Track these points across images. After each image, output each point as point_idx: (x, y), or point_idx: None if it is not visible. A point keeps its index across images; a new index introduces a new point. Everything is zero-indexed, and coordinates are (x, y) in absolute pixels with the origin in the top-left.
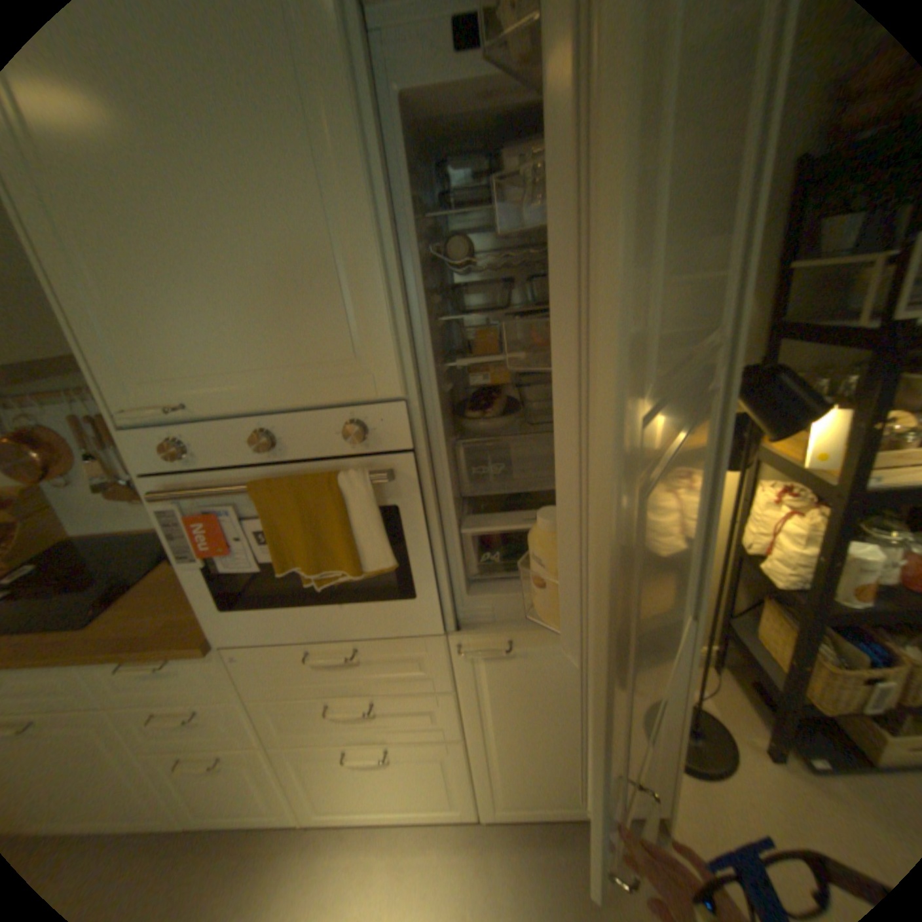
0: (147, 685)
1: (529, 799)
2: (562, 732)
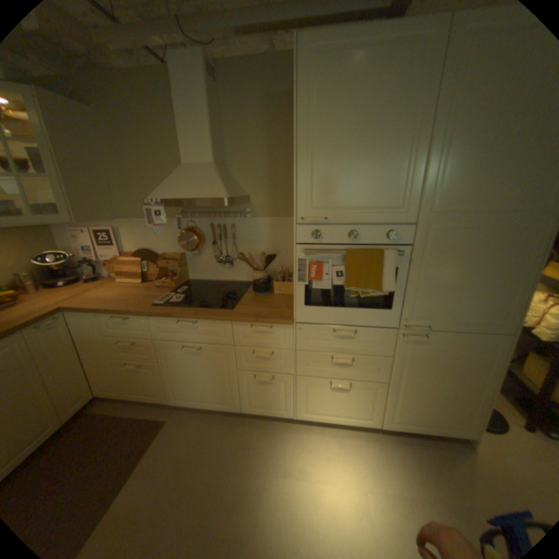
0: (259, 336)
1: (412, 419)
2: (438, 384)
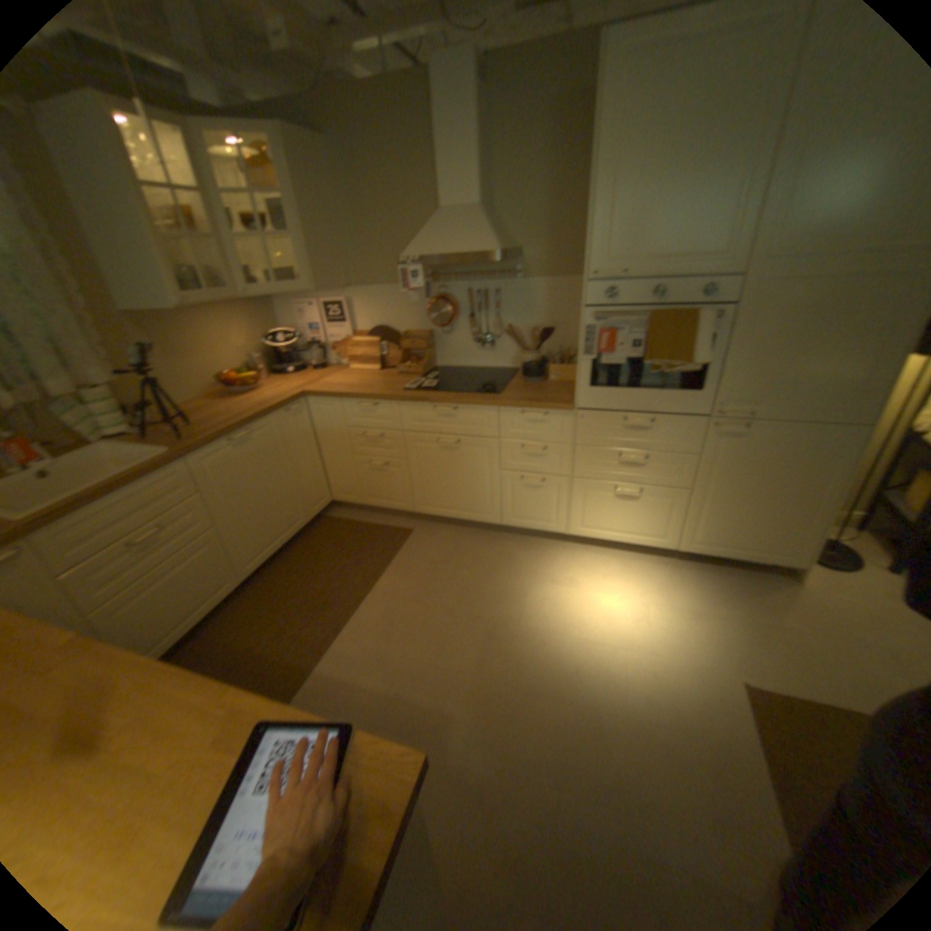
0: (531, 425)
1: (719, 537)
2: (758, 491)
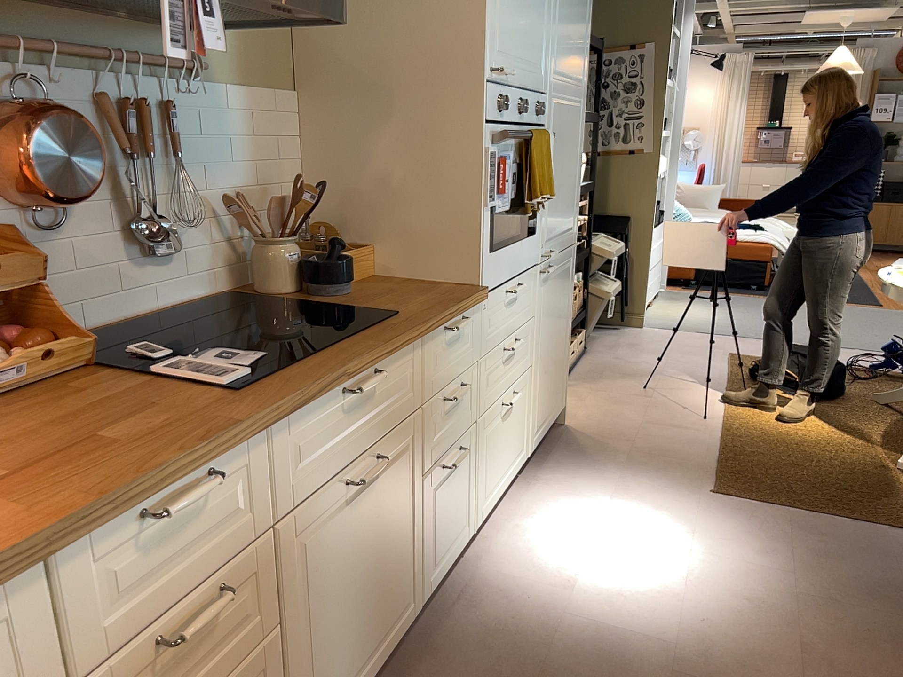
0: (450, 352)
1: (542, 413)
2: (553, 339)
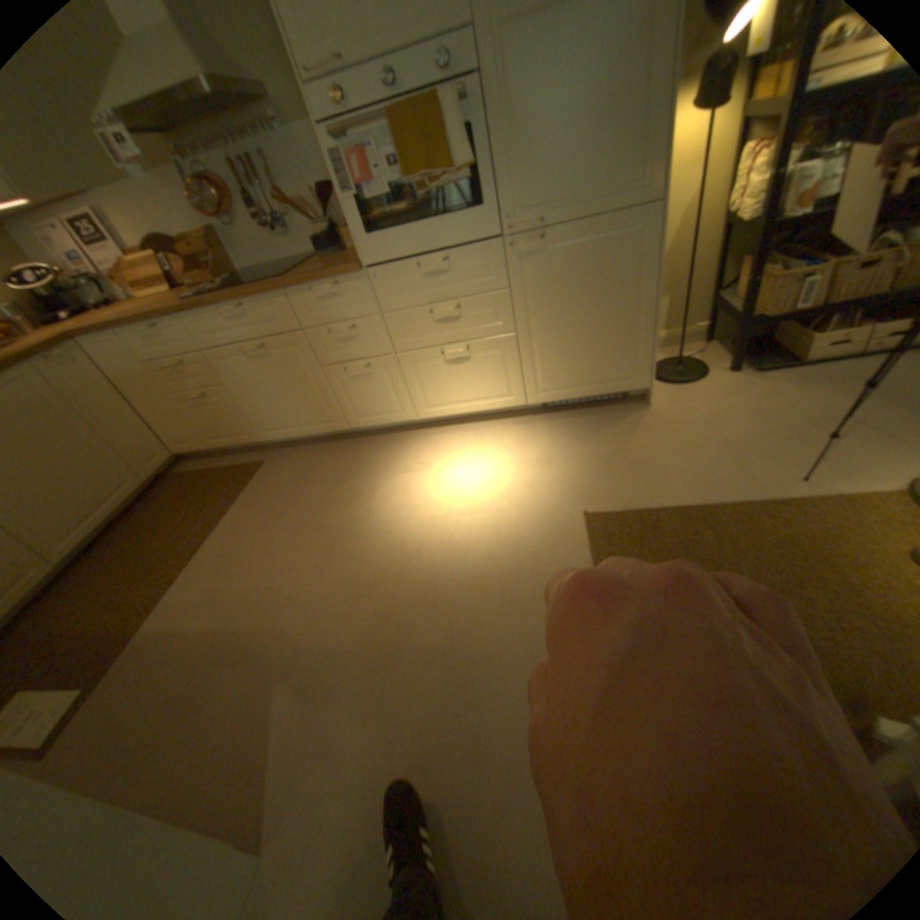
0: (328, 303)
1: (560, 378)
2: (579, 313)
